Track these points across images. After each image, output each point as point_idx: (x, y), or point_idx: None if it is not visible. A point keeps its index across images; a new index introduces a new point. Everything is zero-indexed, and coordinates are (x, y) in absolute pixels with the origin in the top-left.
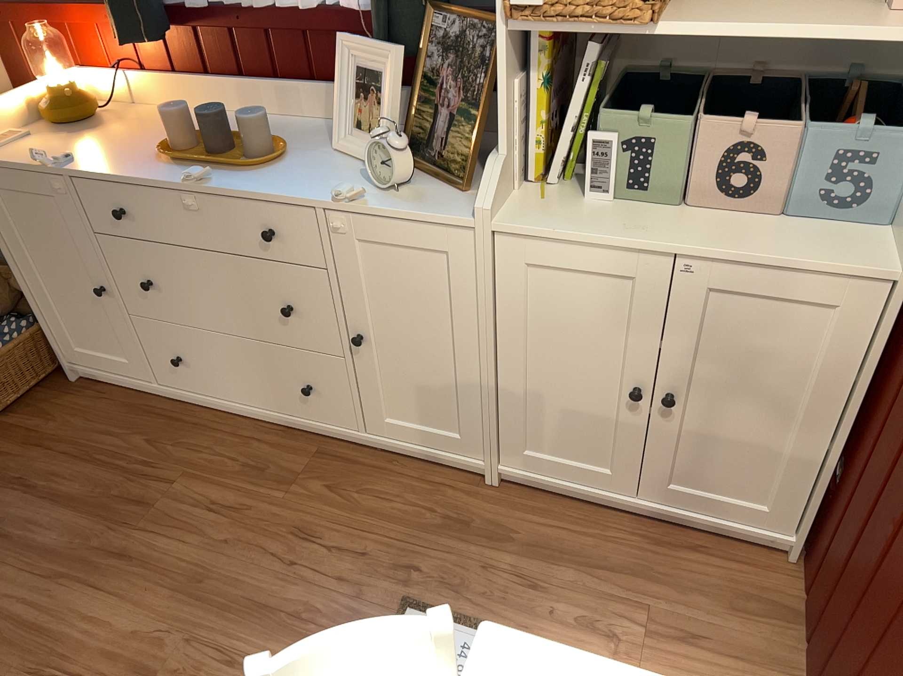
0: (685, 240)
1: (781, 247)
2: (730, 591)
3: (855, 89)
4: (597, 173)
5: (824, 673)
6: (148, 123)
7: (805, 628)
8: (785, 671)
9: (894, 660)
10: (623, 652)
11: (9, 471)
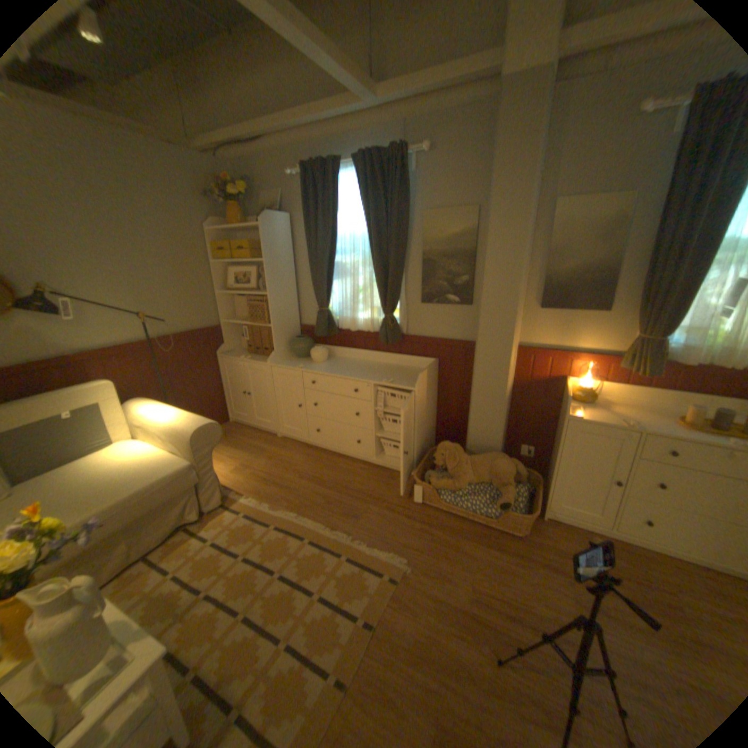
0: None
1: None
2: None
3: None
4: None
5: None
6: (631, 407)
7: None
8: None
9: None
10: None
11: (567, 574)
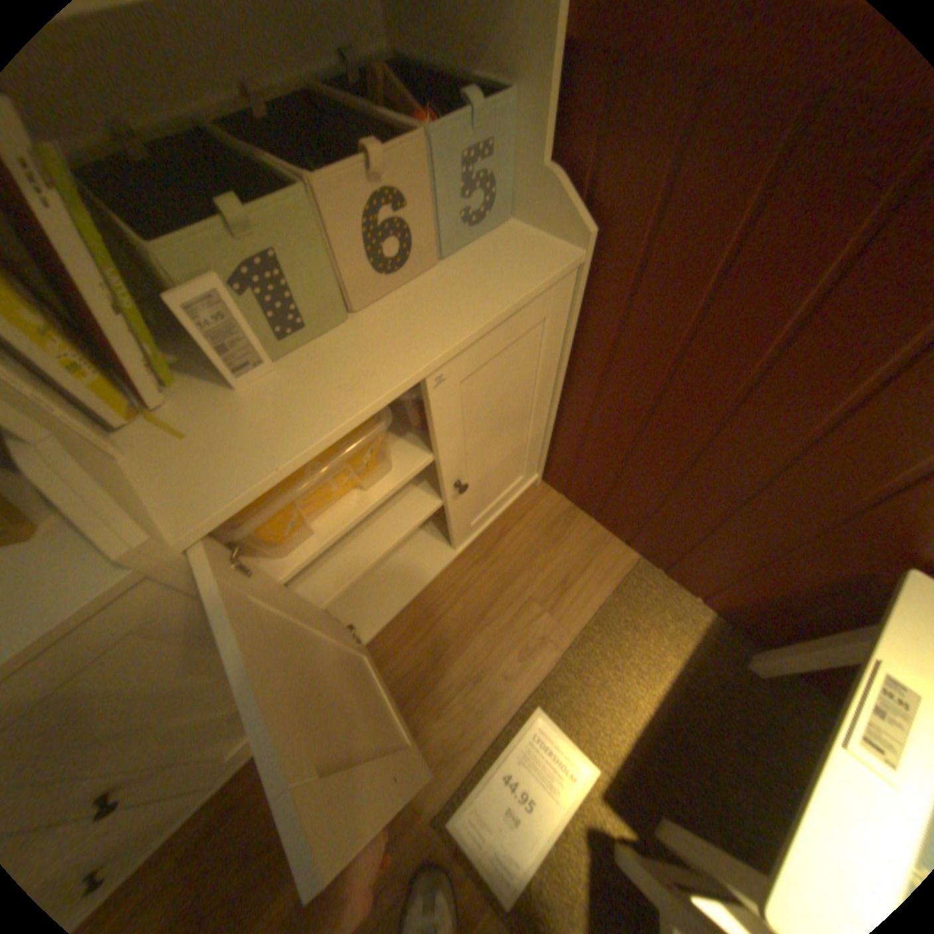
0: (417, 356)
1: (492, 297)
2: (540, 538)
3: (382, 78)
4: (219, 351)
5: (634, 531)
6: None
7: (583, 514)
8: (604, 546)
9: (757, 516)
10: (556, 642)
11: None
